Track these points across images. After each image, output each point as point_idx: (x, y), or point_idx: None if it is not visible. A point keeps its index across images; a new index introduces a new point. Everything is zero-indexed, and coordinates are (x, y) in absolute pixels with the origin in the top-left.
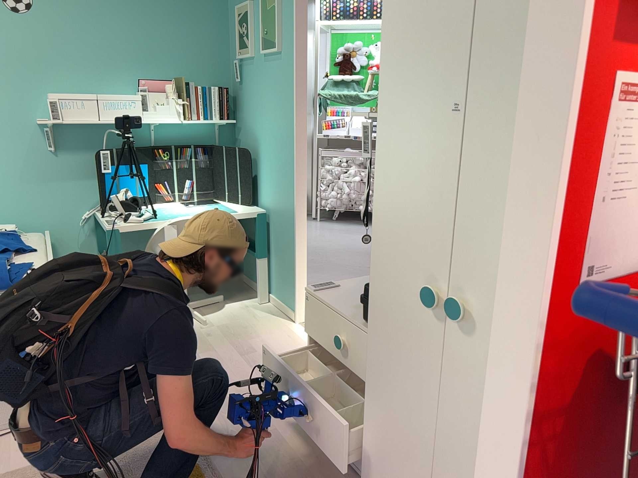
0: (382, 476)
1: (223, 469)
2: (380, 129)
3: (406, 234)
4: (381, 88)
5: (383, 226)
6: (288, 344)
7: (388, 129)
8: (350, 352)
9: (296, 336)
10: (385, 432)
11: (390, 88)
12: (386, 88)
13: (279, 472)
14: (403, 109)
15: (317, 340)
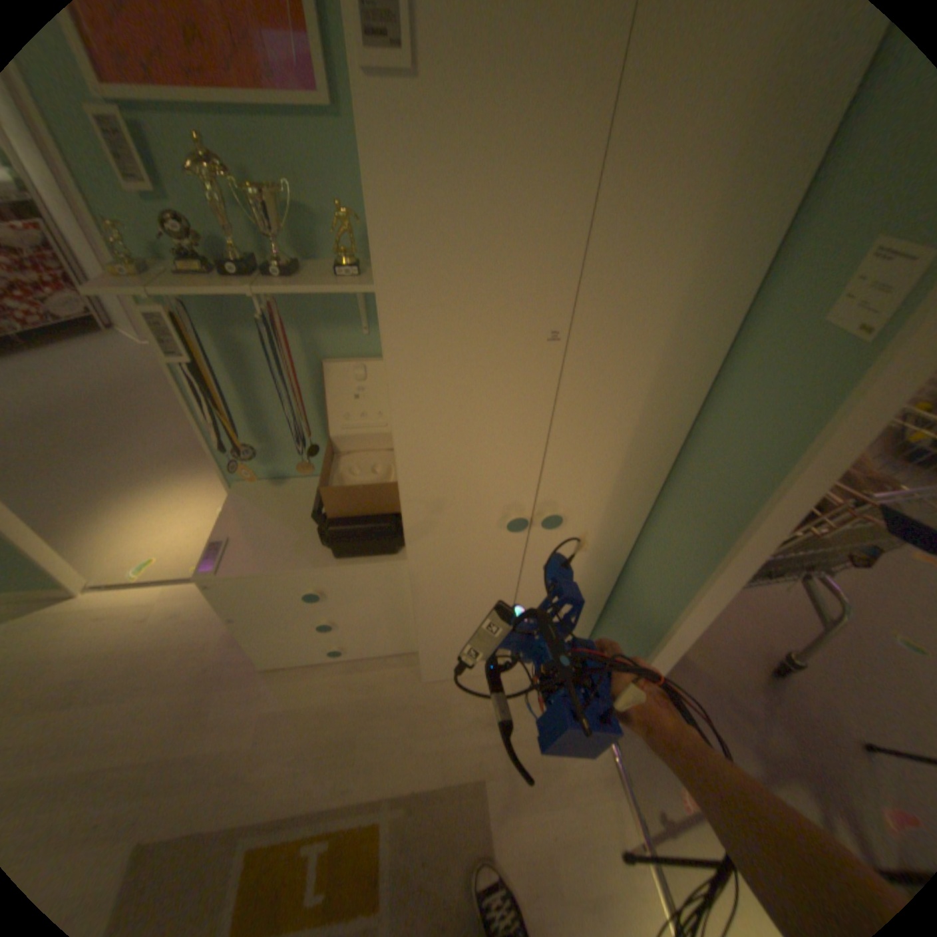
0: (447, 649)
1: (275, 810)
2: (394, 378)
3: (466, 484)
4: (388, 317)
5: (423, 487)
6: (111, 628)
7: (417, 378)
8: (328, 593)
9: (103, 610)
10: (447, 627)
11: (414, 317)
12: (381, 311)
13: (322, 736)
14: (448, 348)
15: (256, 611)
